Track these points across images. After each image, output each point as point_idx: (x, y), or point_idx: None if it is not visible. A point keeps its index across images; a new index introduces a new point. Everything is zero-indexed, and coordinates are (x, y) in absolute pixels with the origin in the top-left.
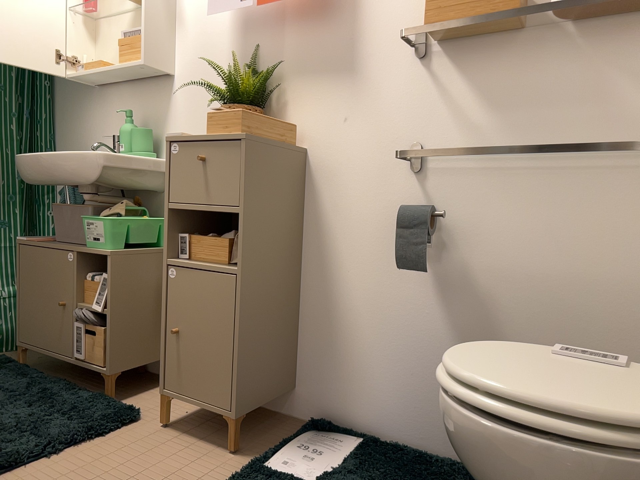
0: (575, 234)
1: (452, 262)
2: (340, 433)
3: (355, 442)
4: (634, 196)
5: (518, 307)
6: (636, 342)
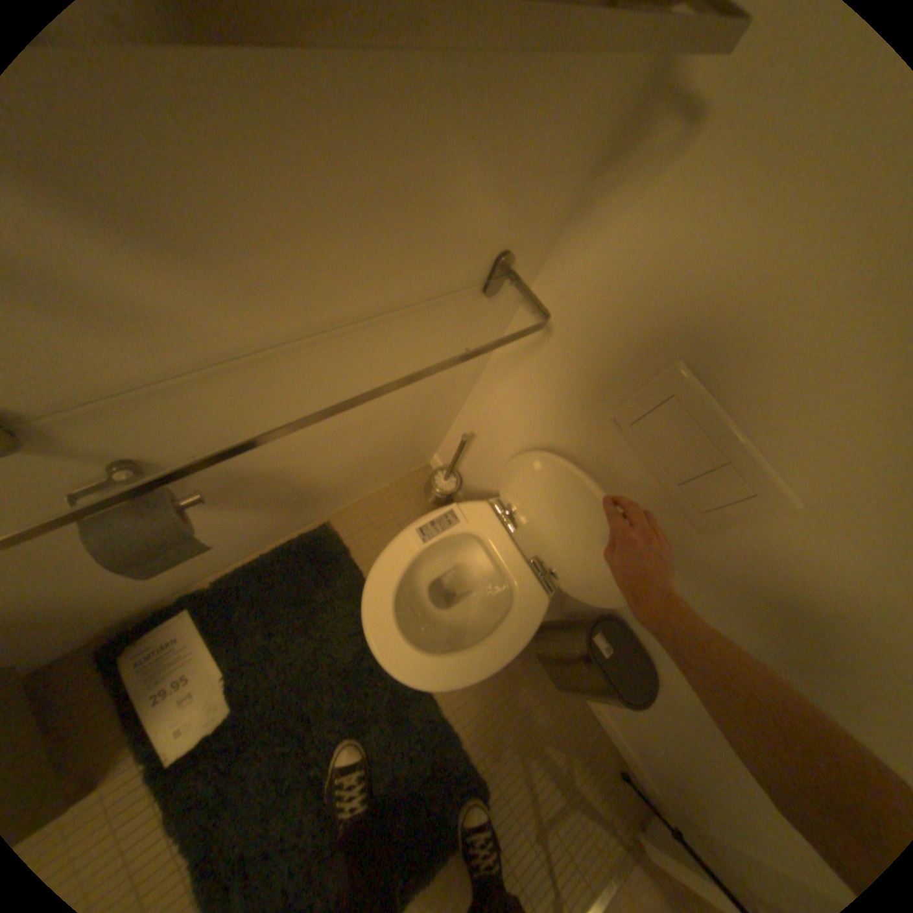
0: (372, 382)
1: (206, 478)
2: (149, 630)
3: (182, 624)
4: (440, 325)
5: (313, 456)
6: (414, 419)
